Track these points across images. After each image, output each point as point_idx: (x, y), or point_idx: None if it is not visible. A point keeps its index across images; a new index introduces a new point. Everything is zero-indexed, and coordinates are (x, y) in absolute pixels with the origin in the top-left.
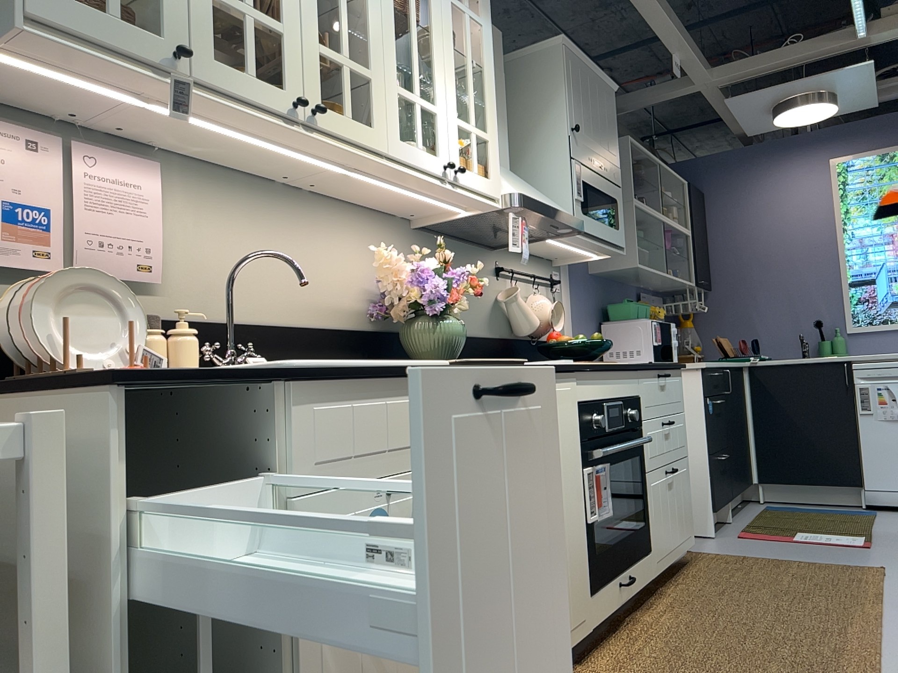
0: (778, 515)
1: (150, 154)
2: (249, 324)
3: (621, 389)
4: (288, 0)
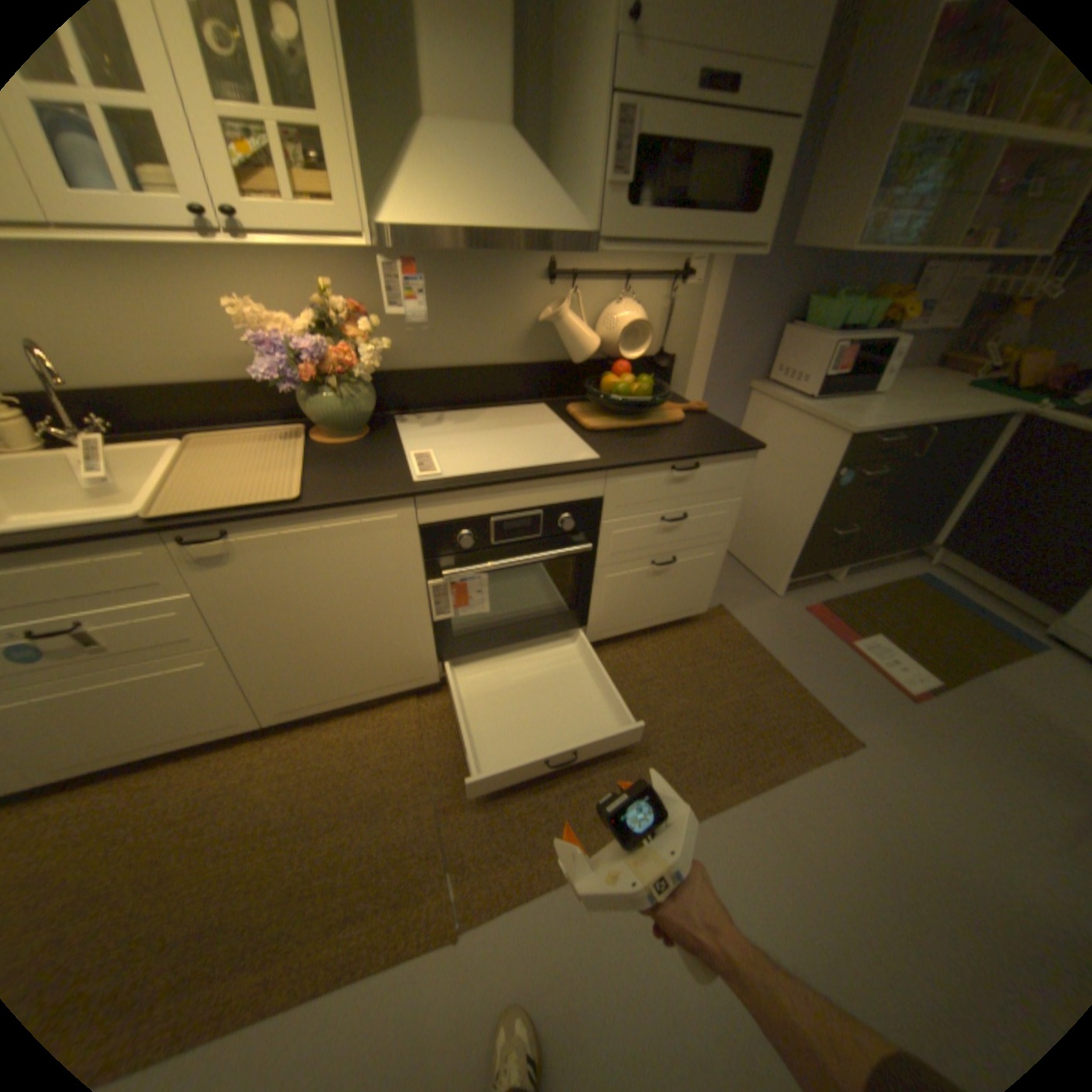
0: (910, 596)
1: None
2: (119, 387)
3: (544, 499)
4: None
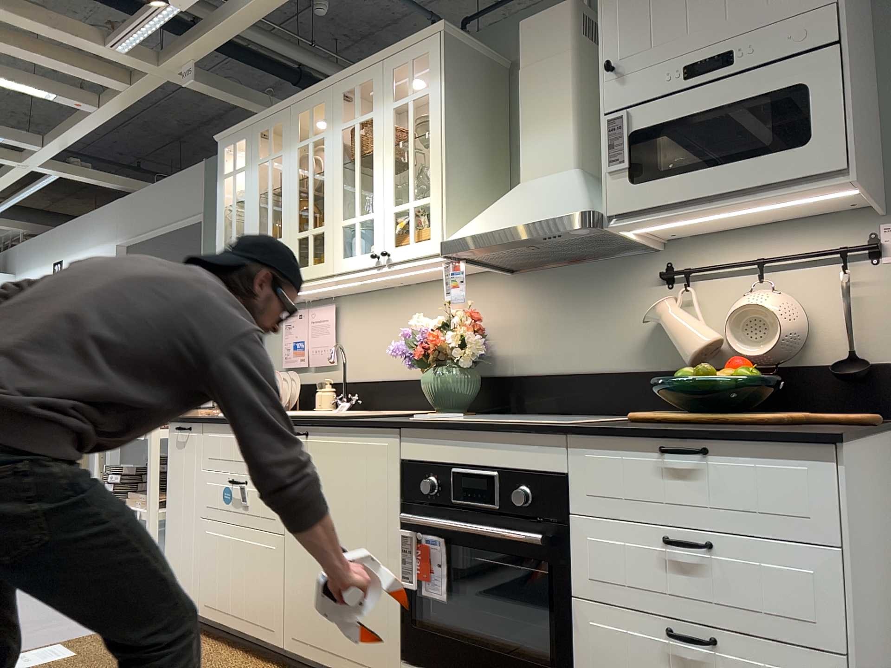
0: None
1: (335, 300)
2: (374, 381)
3: (501, 457)
4: (283, 222)
